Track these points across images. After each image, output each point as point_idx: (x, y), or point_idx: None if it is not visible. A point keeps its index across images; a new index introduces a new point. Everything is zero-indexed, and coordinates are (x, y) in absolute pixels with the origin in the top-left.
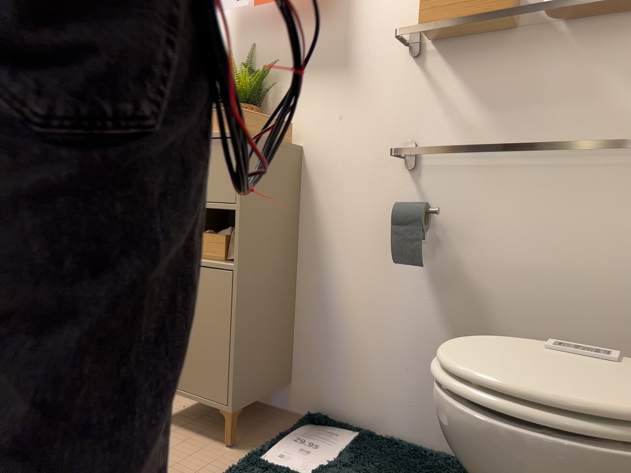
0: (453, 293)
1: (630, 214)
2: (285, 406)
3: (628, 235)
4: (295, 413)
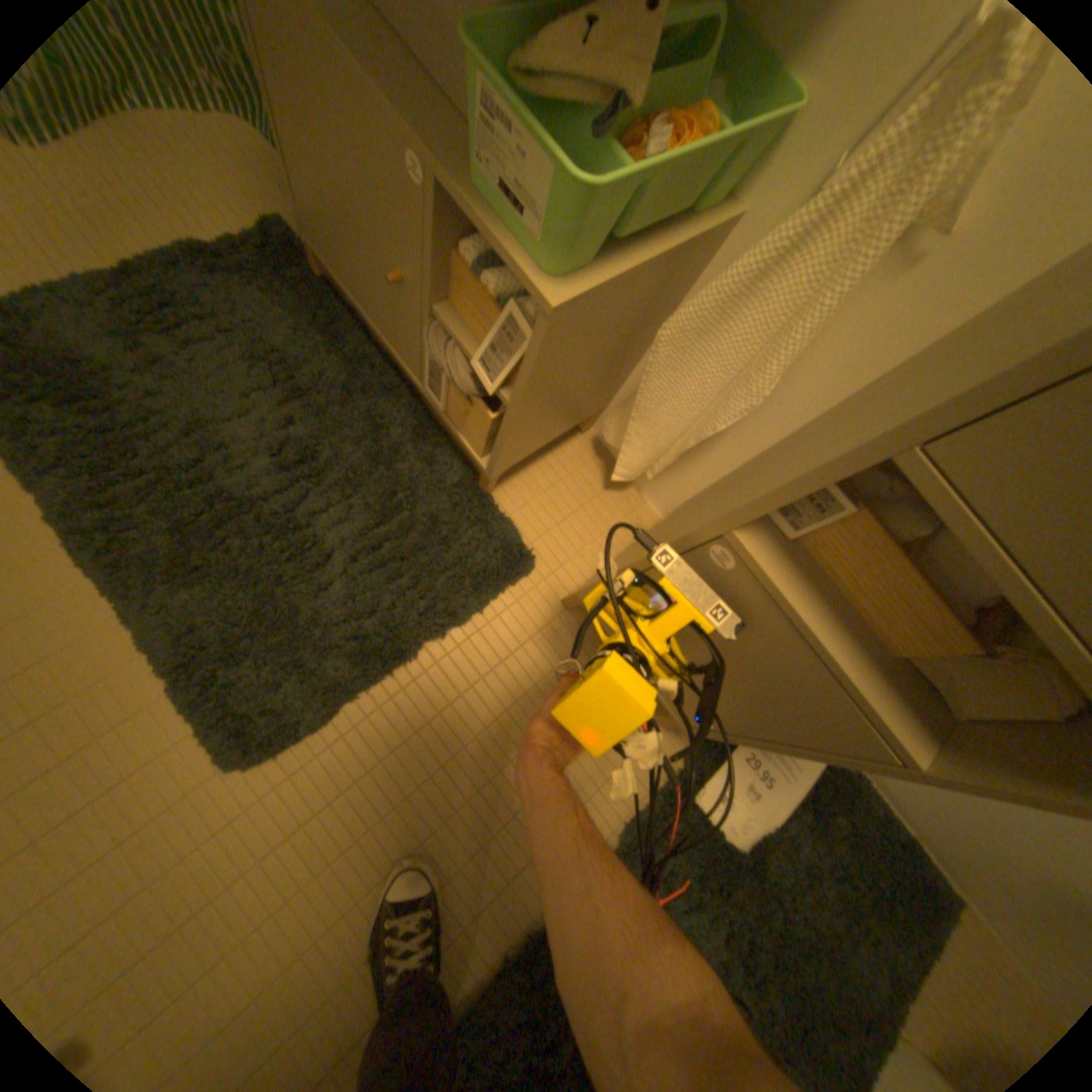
0: None
1: None
2: None
3: None
4: None
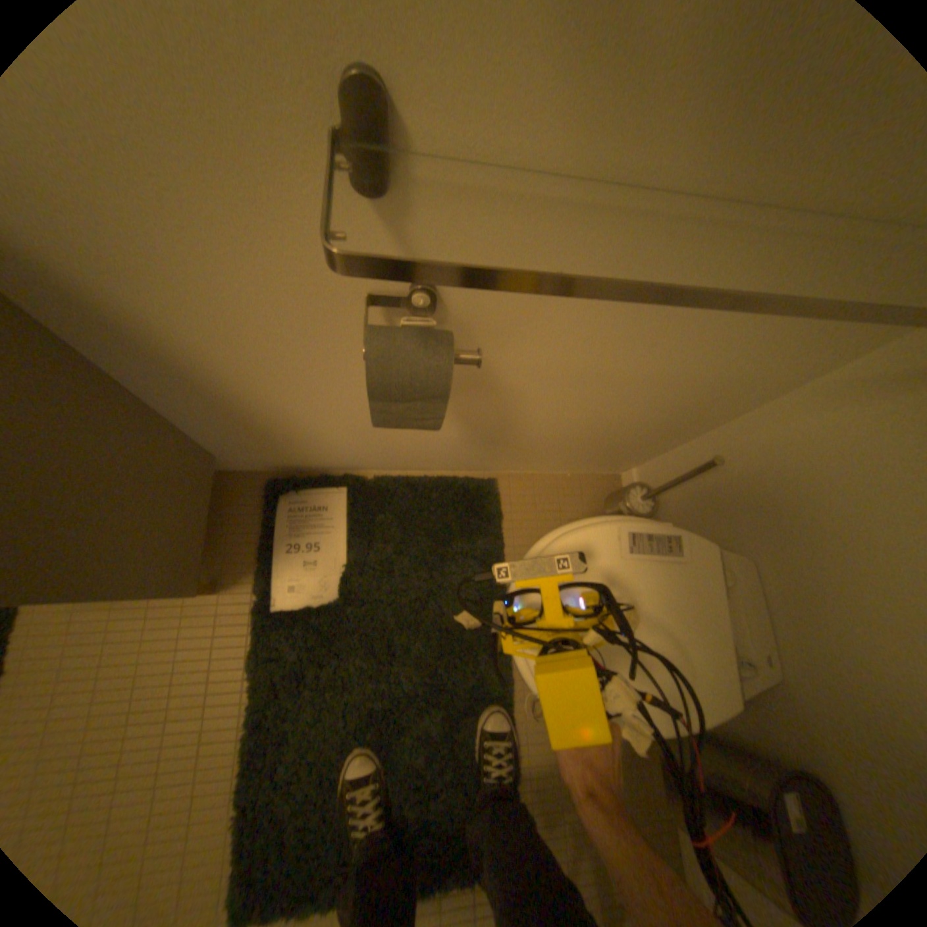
0: (473, 395)
1: (813, 323)
2: (225, 473)
3: (779, 344)
4: (246, 480)
